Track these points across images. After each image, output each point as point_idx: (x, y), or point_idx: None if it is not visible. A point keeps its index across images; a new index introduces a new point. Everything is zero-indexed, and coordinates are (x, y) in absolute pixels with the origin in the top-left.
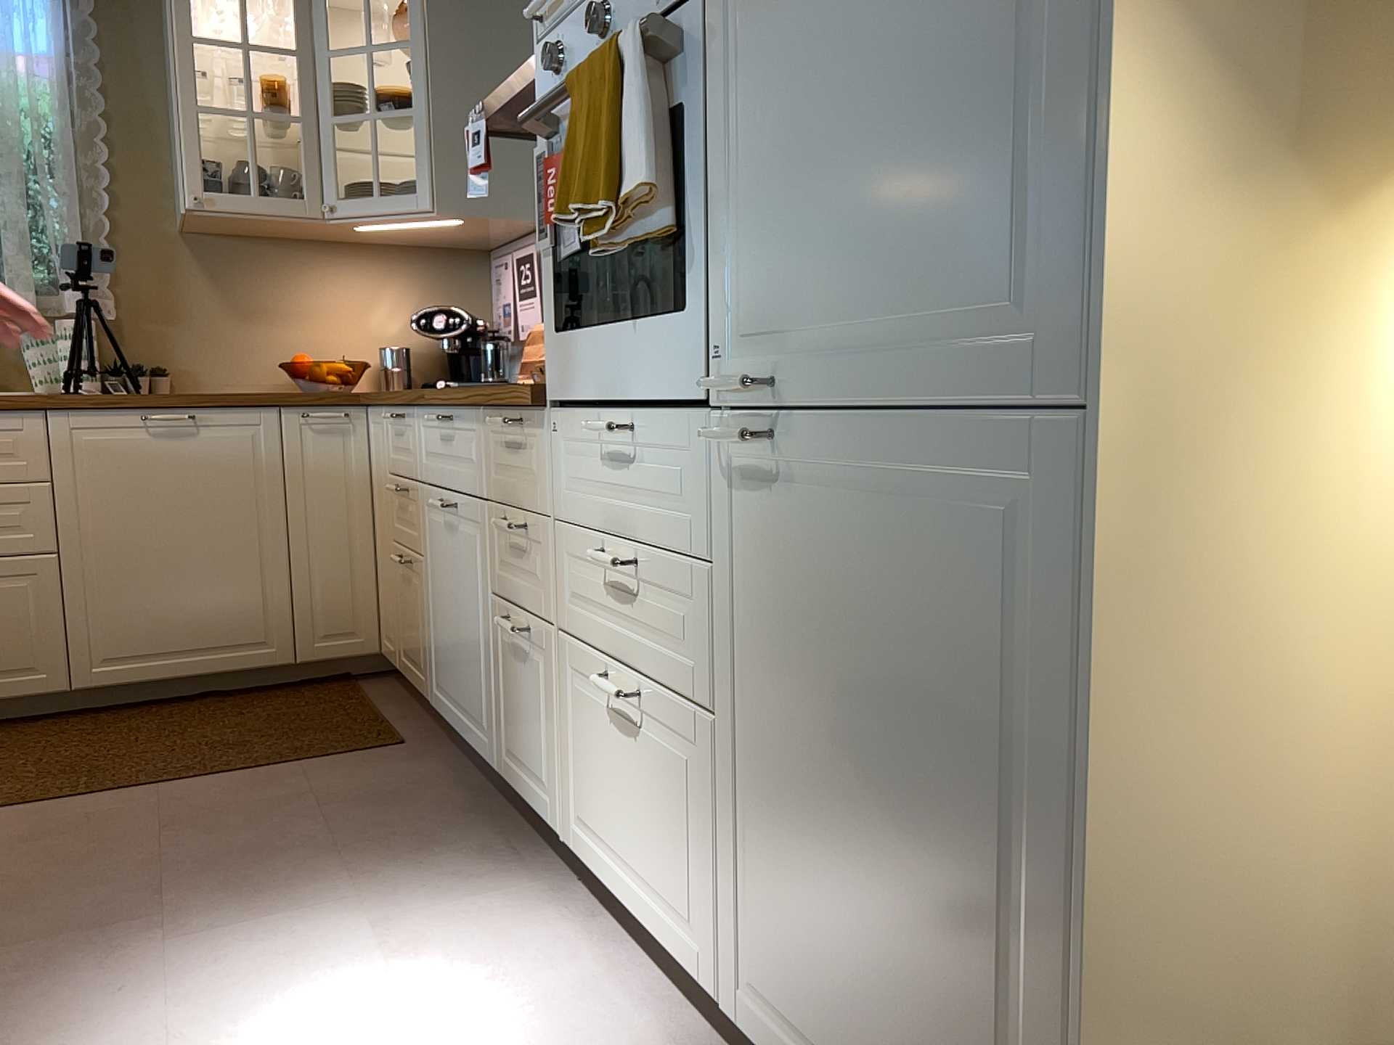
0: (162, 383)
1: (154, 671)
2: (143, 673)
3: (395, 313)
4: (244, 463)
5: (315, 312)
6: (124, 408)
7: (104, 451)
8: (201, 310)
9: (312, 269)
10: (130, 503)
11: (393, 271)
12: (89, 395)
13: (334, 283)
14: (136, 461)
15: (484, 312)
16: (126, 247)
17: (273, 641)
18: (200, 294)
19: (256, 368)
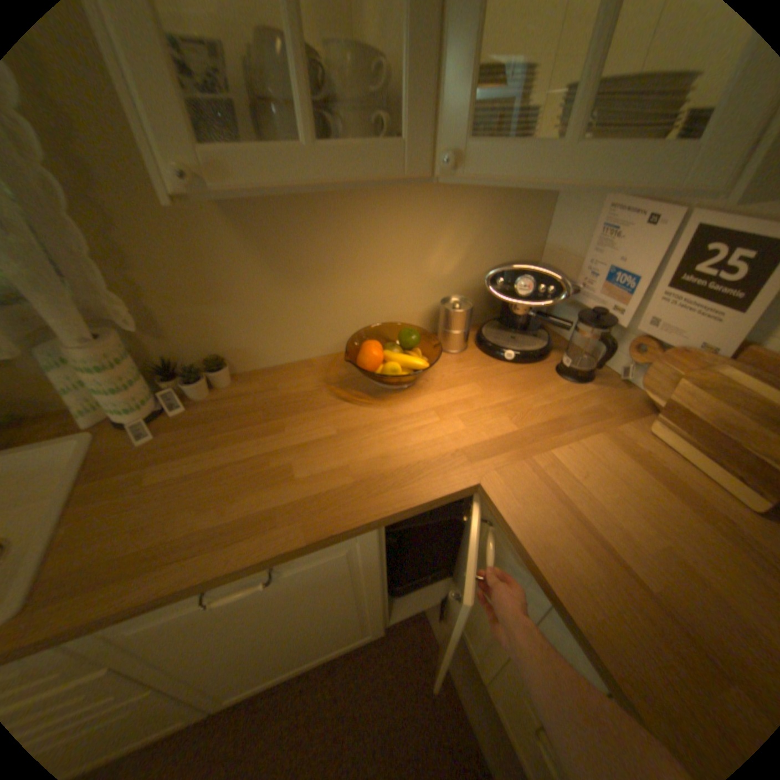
0: (219, 377)
1: (274, 682)
2: (265, 687)
3: (455, 250)
4: (338, 575)
5: (372, 262)
6: (166, 604)
7: (160, 632)
8: (243, 279)
9: (370, 206)
10: (213, 643)
11: (461, 198)
12: (135, 441)
13: (394, 224)
14: (207, 622)
15: (541, 235)
16: (116, 203)
17: (369, 635)
18: (237, 260)
19: (314, 333)
